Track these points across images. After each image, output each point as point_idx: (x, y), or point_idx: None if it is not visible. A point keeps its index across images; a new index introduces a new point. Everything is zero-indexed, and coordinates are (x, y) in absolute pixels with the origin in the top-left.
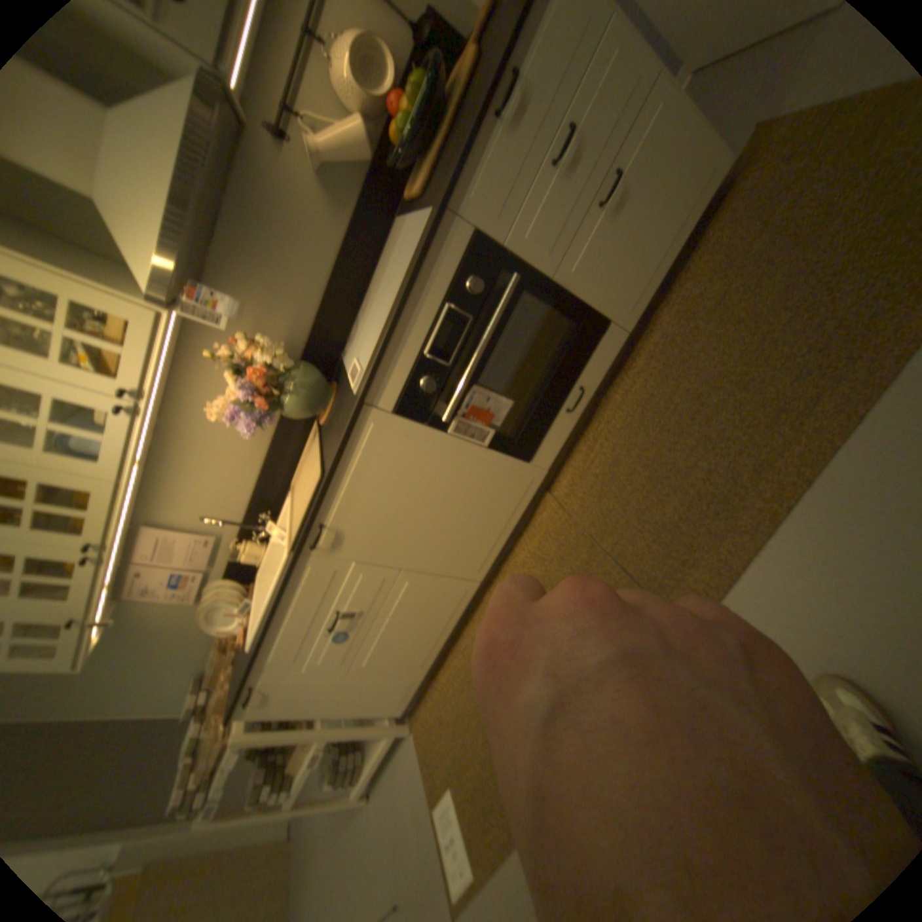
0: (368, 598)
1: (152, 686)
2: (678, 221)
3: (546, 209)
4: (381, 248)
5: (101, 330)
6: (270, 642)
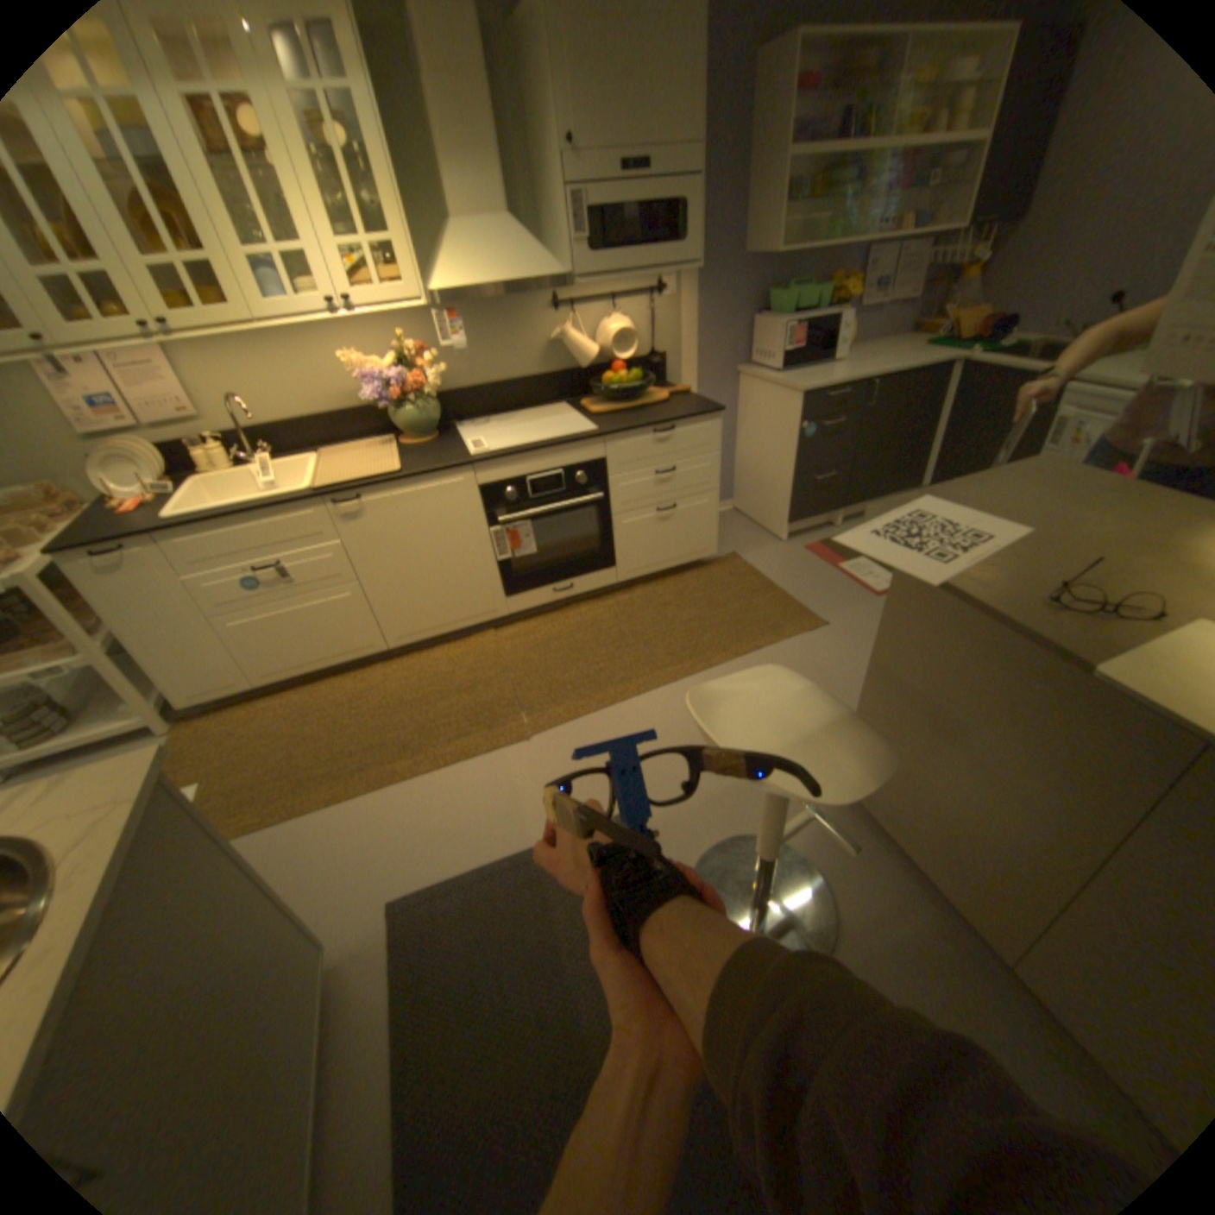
0: (309, 577)
1: None
2: (677, 555)
3: (637, 486)
4: (539, 404)
5: (377, 264)
6: (196, 530)
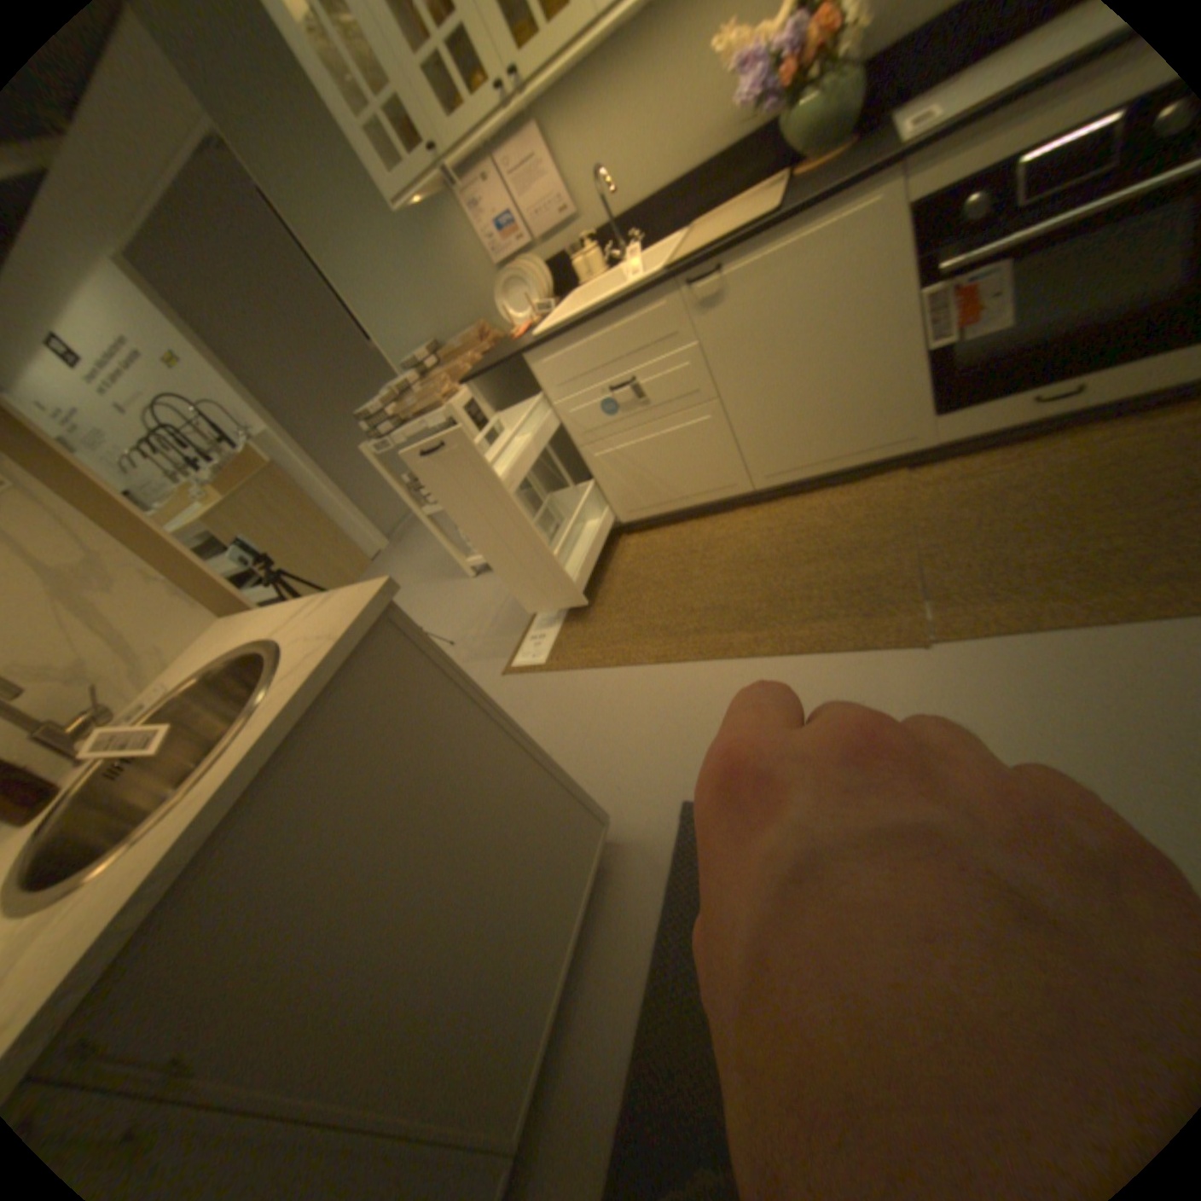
0: (663, 394)
1: (391, 314)
2: None
3: None
4: None
5: None
6: (556, 344)
